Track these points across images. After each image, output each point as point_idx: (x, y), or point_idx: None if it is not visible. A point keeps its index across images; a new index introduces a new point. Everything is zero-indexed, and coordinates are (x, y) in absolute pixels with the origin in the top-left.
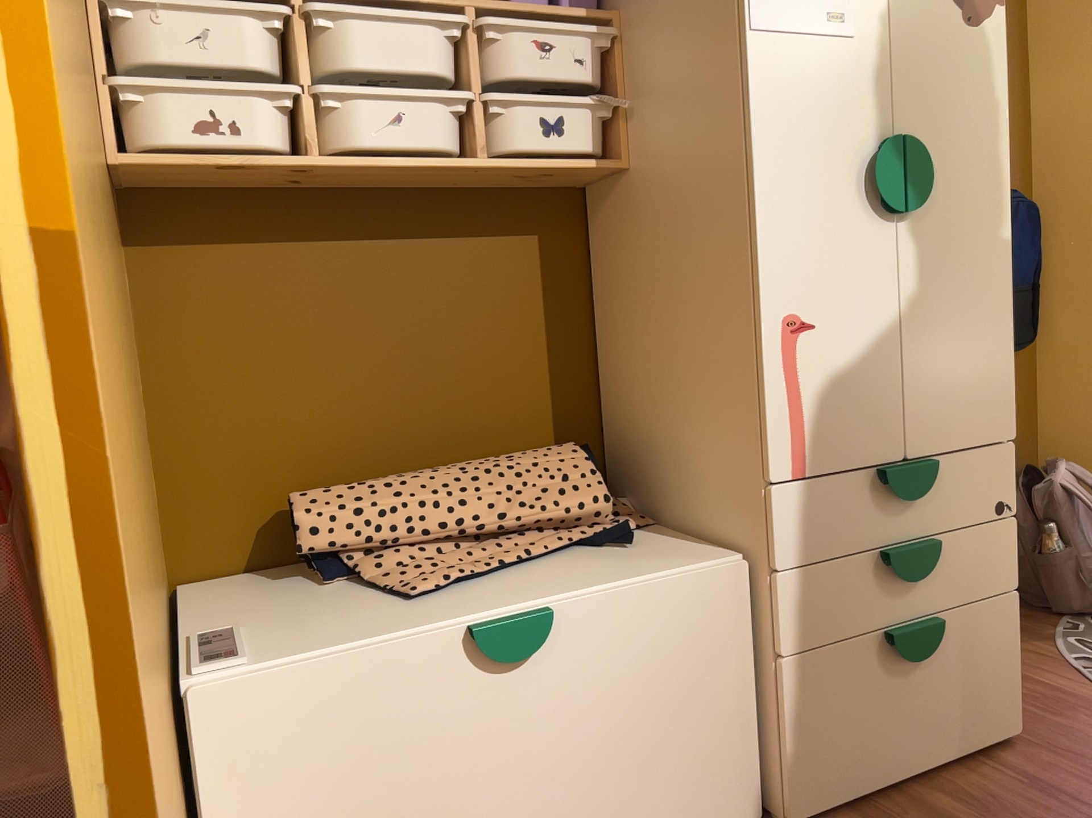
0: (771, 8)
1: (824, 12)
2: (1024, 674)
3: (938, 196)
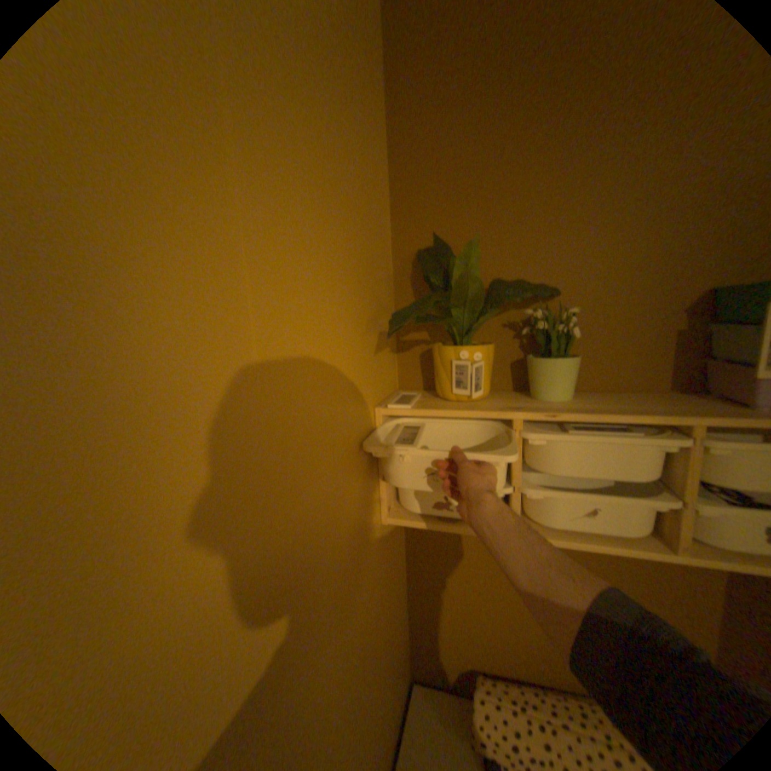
0: None
1: None
2: None
3: None
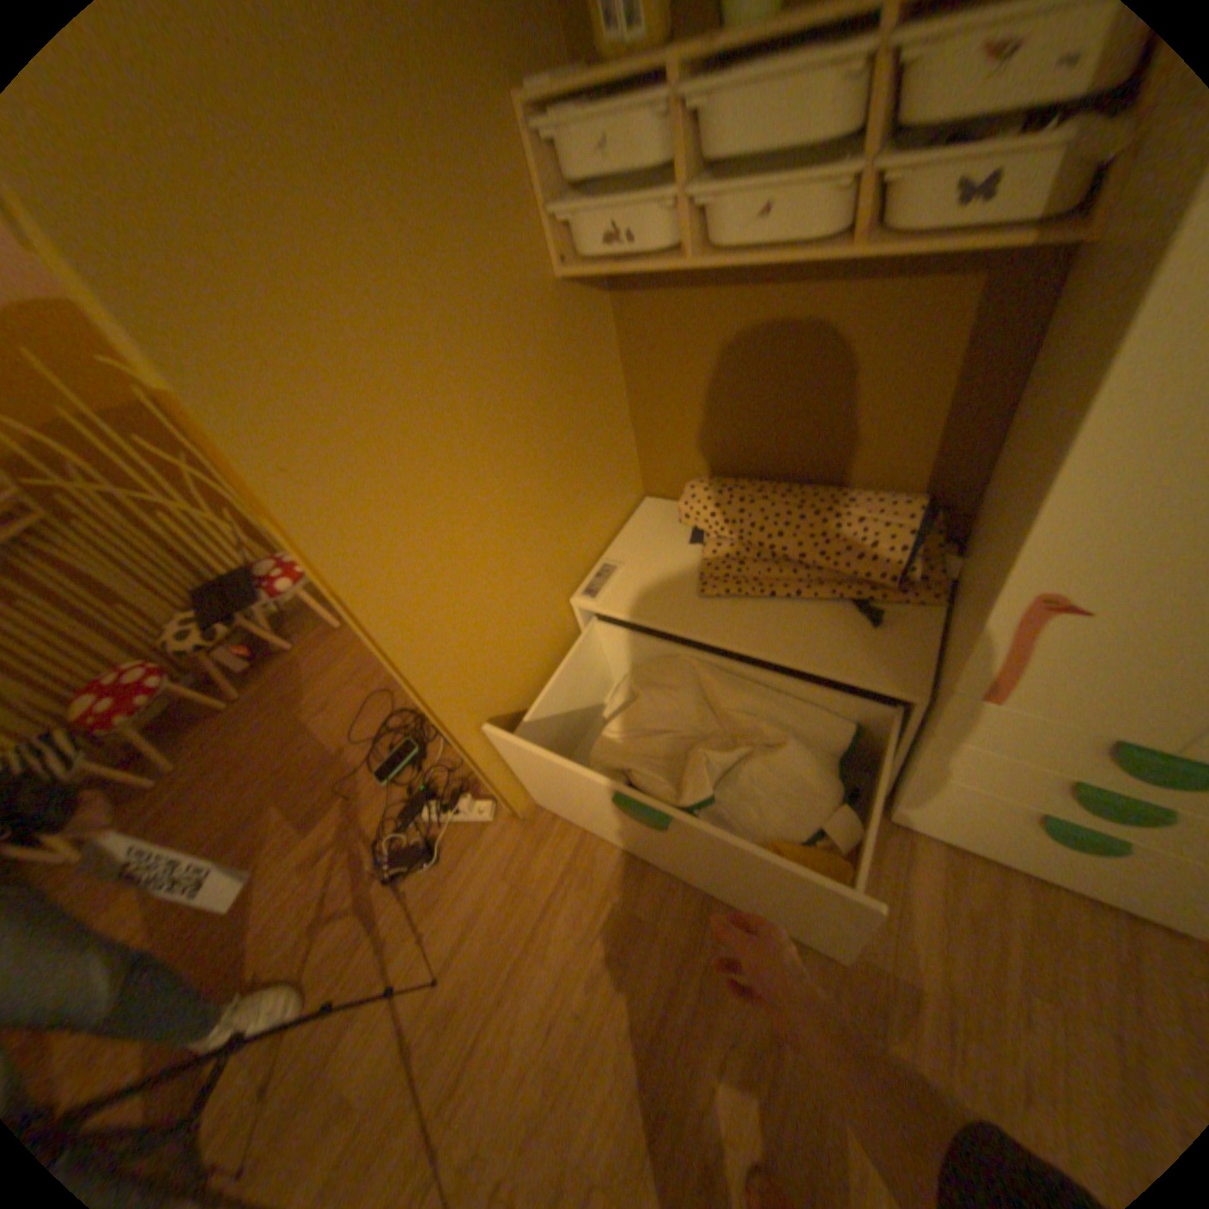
0: None
1: None
2: None
3: None
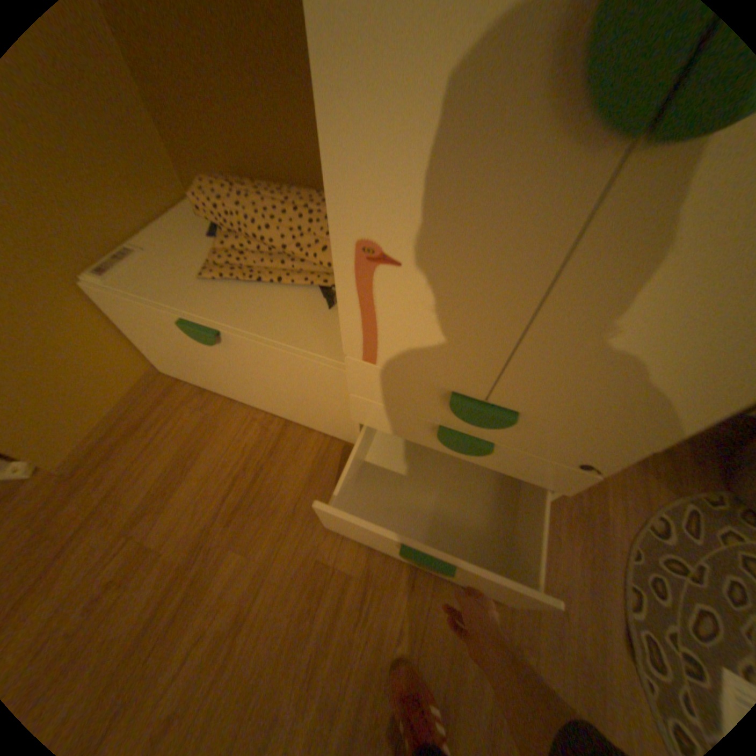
0: None
1: None
2: (602, 497)
3: None
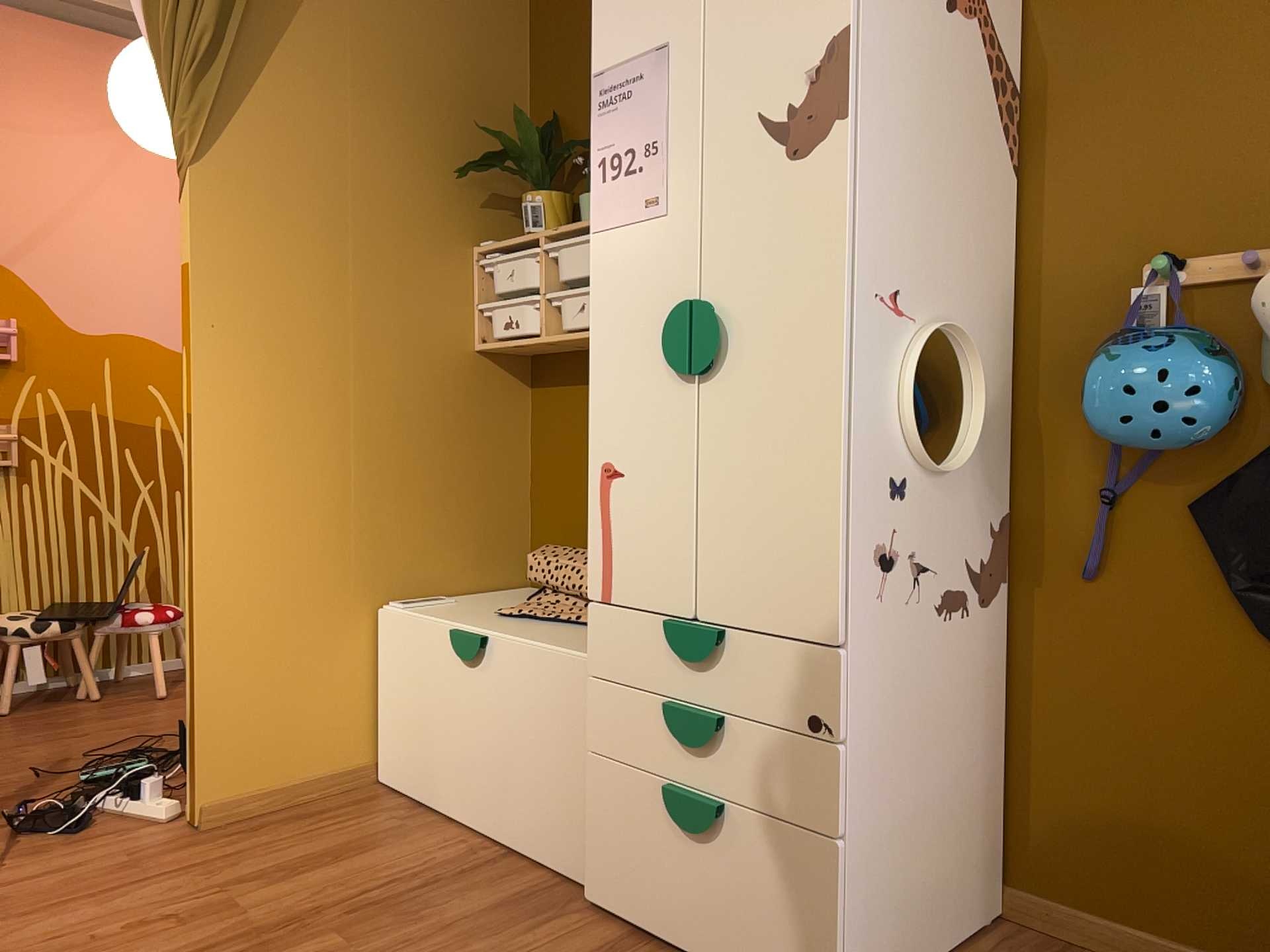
0: (605, 209)
1: (642, 199)
2: None
3: (745, 352)
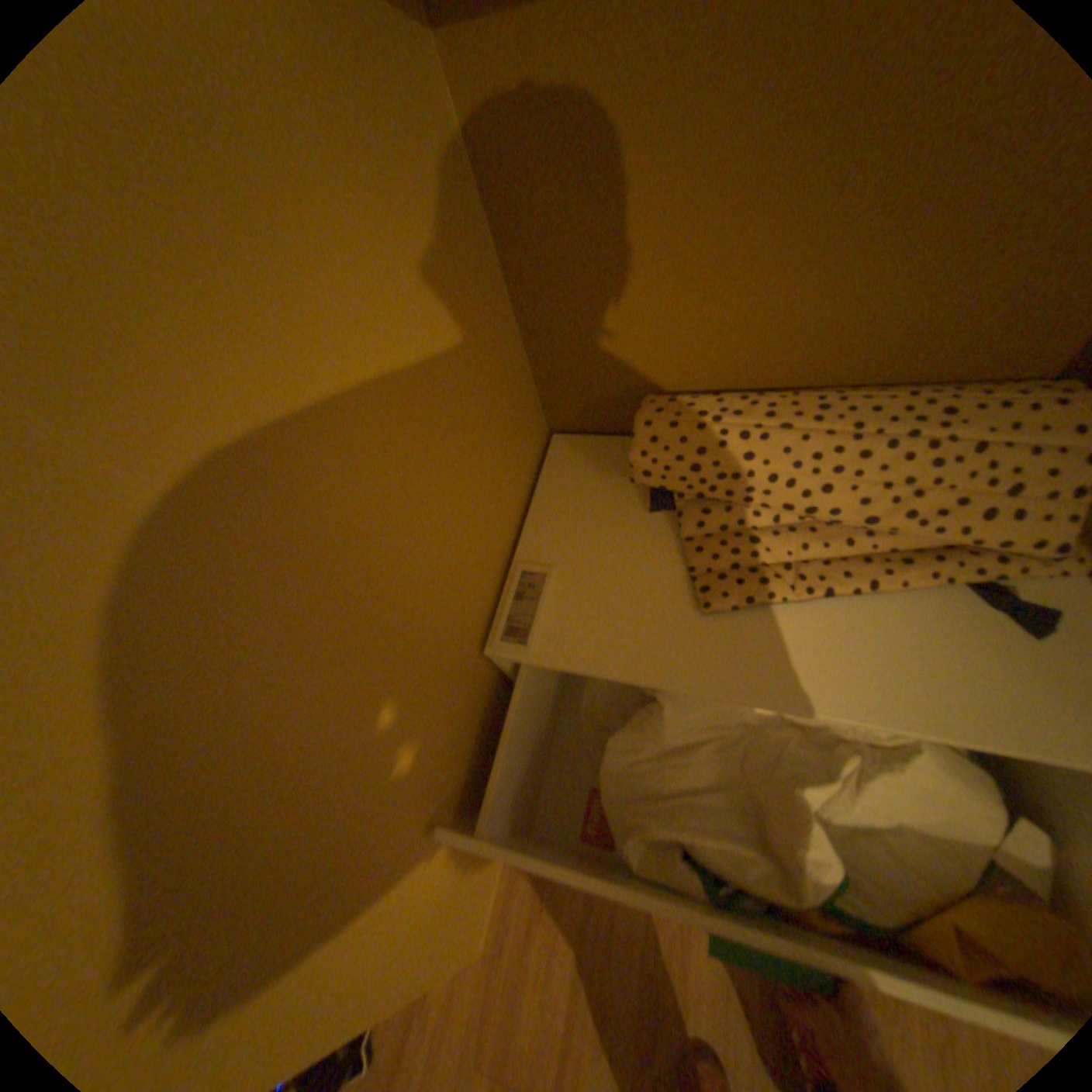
0: None
1: None
2: None
3: None
